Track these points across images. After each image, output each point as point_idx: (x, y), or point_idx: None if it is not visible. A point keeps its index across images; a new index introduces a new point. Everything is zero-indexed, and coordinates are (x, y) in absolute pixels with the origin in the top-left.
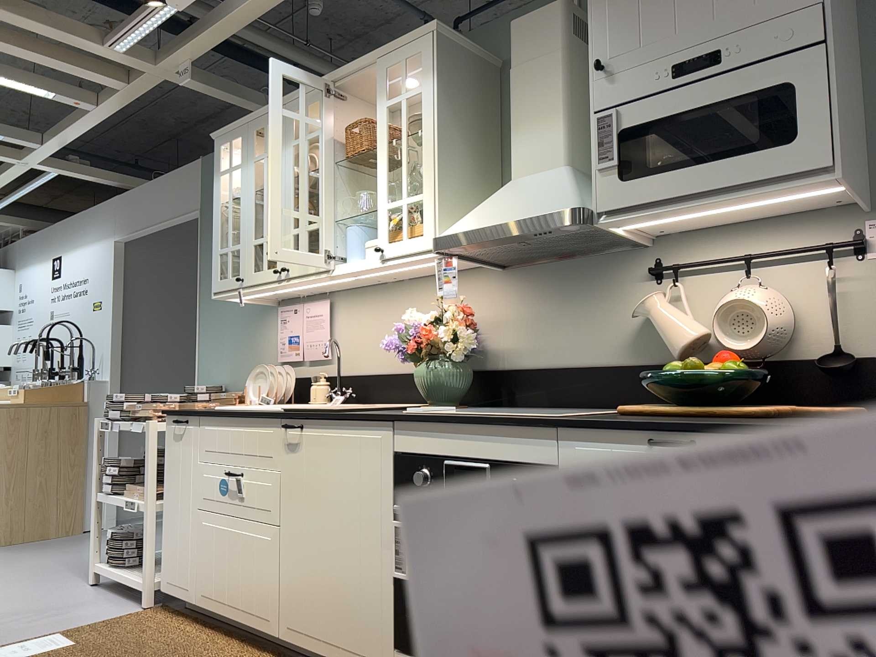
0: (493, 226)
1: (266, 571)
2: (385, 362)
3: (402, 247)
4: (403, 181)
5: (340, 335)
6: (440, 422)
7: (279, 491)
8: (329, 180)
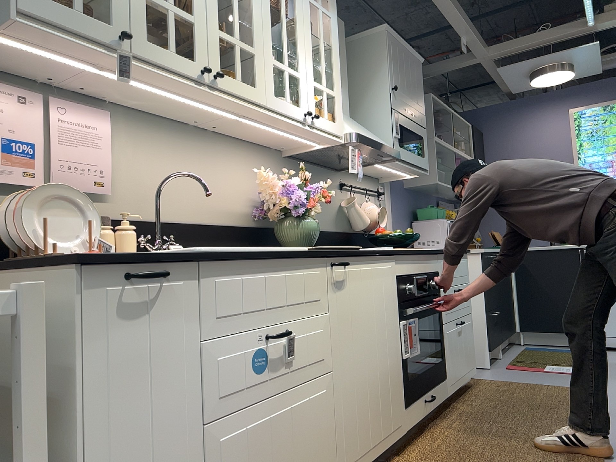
0: (379, 143)
1: (324, 428)
2: (190, 211)
3: (326, 124)
4: (324, 73)
5: (121, 165)
6: (414, 253)
7: (330, 334)
8: (264, 15)
